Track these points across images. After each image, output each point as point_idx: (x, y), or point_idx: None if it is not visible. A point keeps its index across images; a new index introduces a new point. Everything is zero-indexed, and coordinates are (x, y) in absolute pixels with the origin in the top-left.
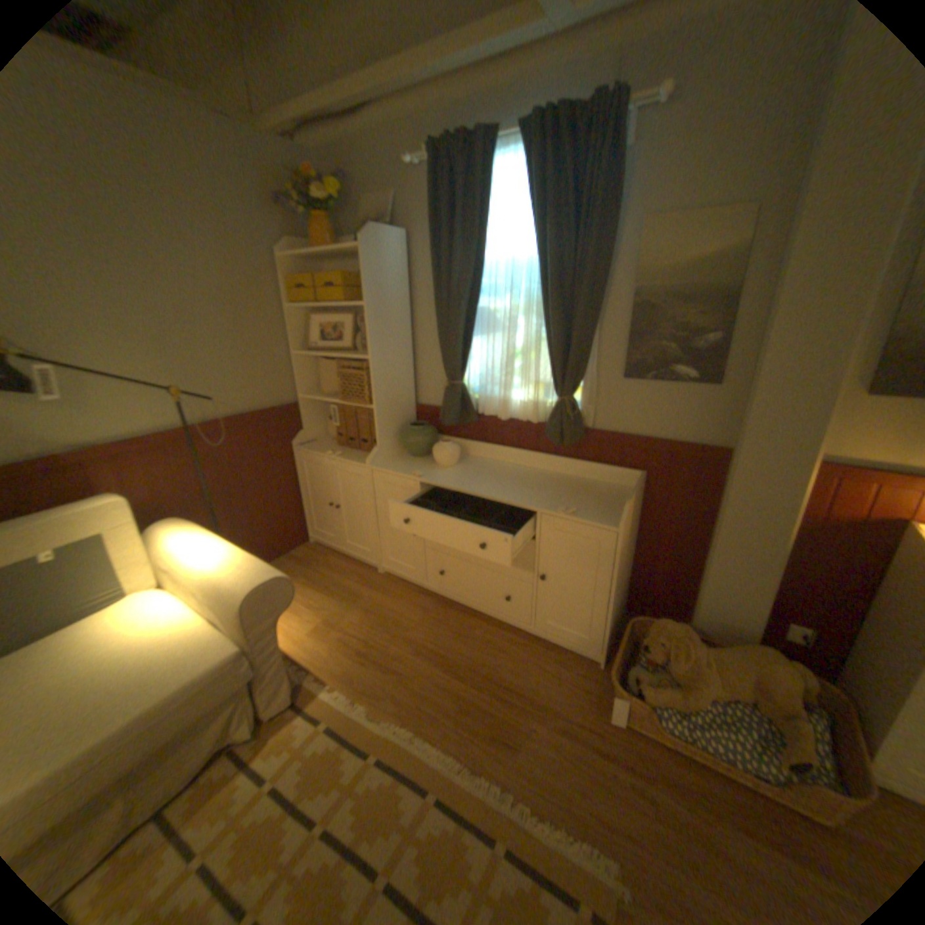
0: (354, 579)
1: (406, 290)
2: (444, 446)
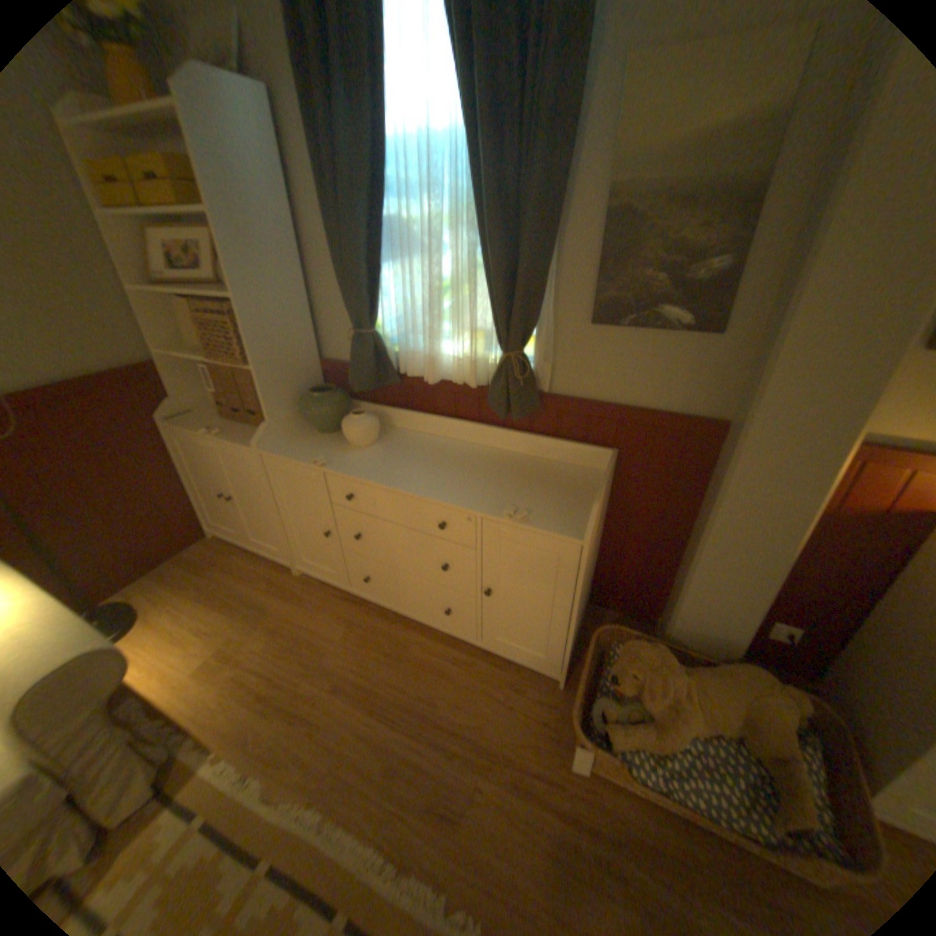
0: (263, 586)
1: (283, 189)
2: (357, 420)
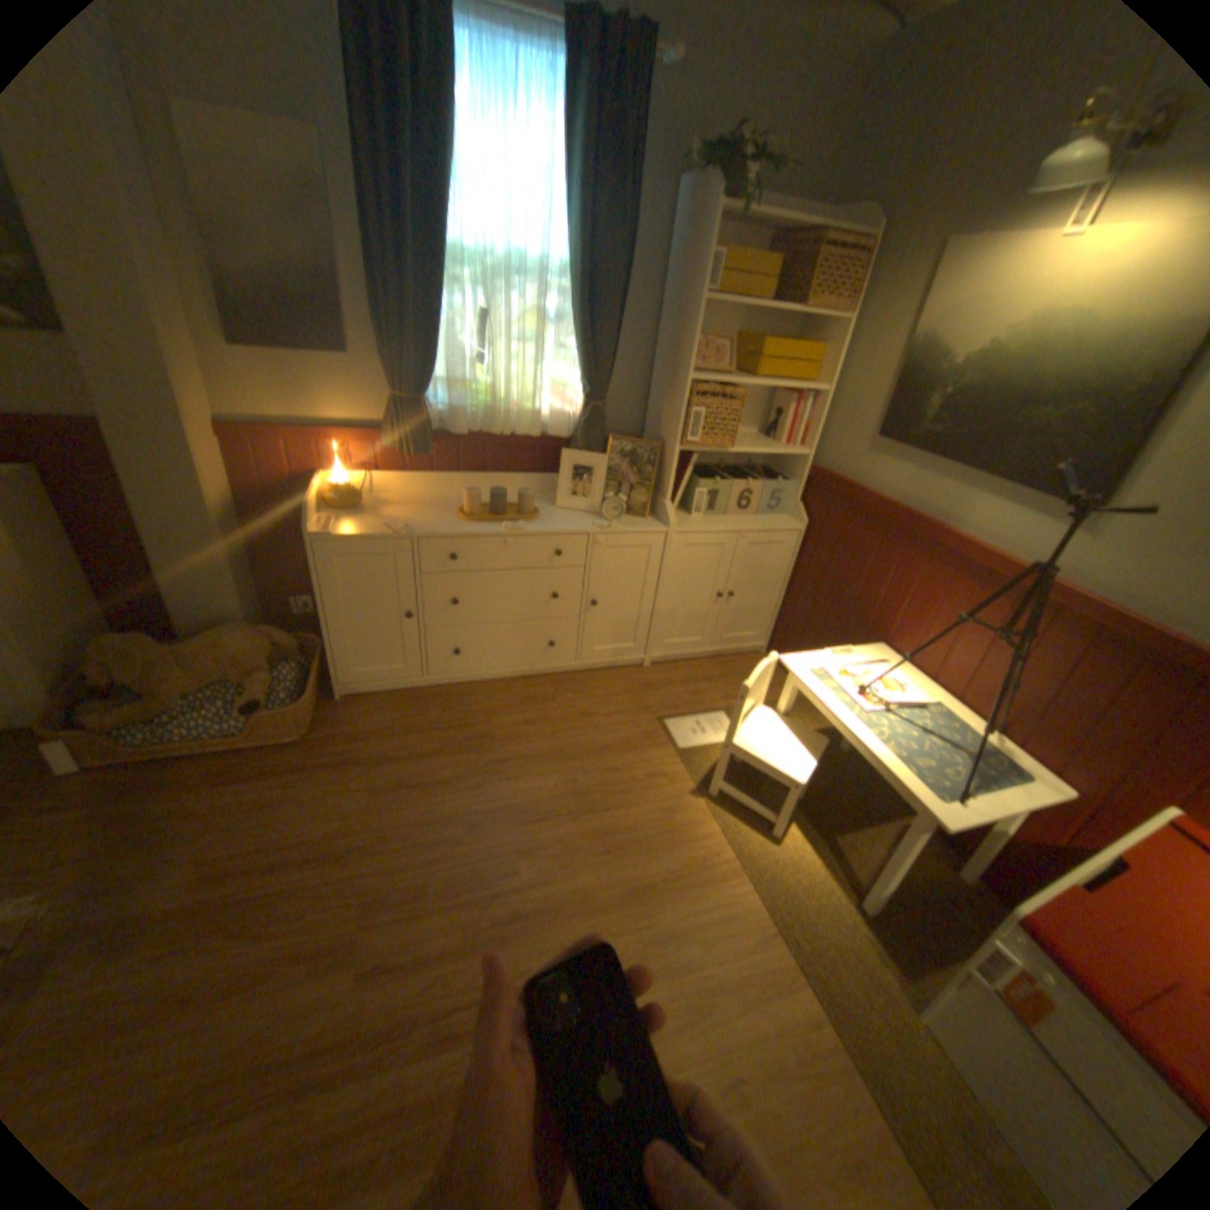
0: None
1: None
2: None
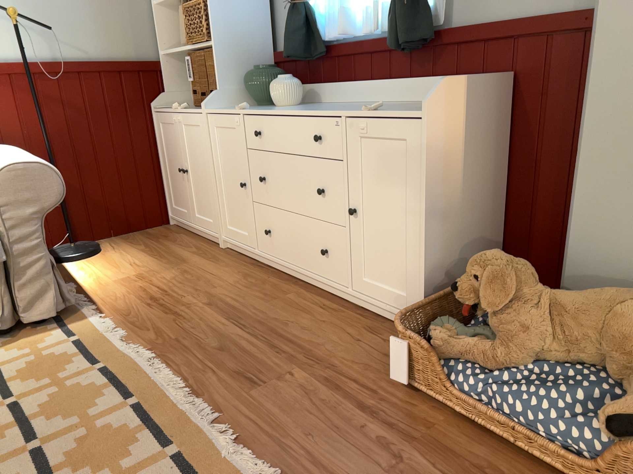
0: (193, 250)
1: None
2: (280, 79)
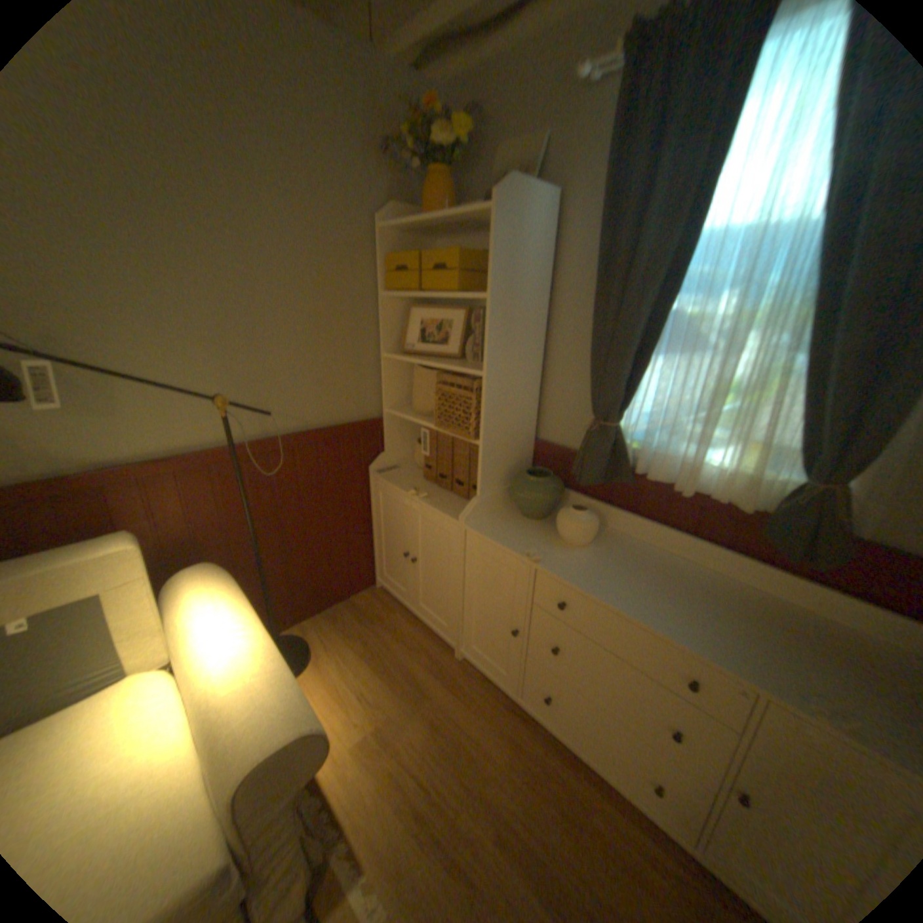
0: (424, 662)
1: (549, 279)
2: (579, 516)
